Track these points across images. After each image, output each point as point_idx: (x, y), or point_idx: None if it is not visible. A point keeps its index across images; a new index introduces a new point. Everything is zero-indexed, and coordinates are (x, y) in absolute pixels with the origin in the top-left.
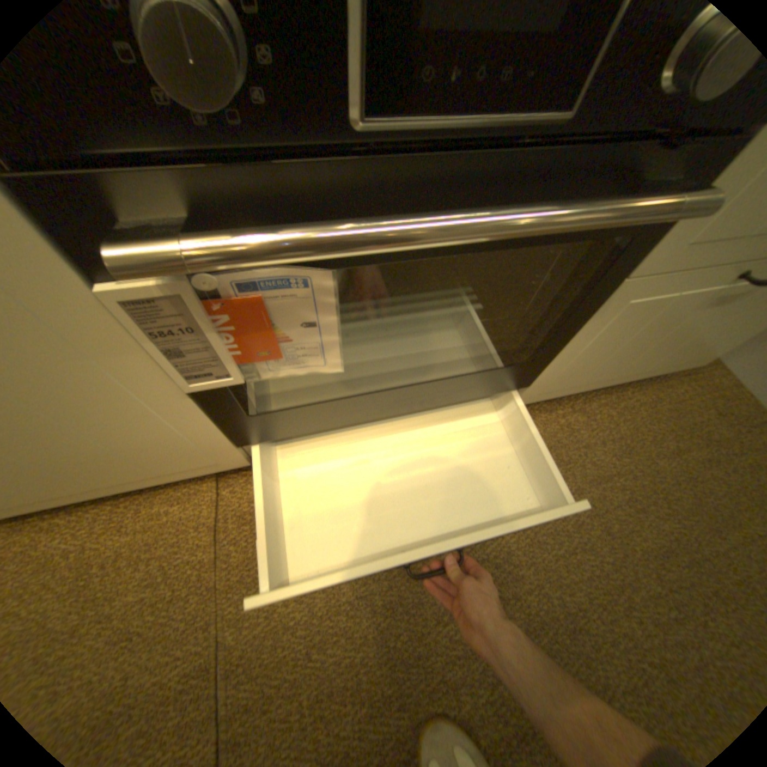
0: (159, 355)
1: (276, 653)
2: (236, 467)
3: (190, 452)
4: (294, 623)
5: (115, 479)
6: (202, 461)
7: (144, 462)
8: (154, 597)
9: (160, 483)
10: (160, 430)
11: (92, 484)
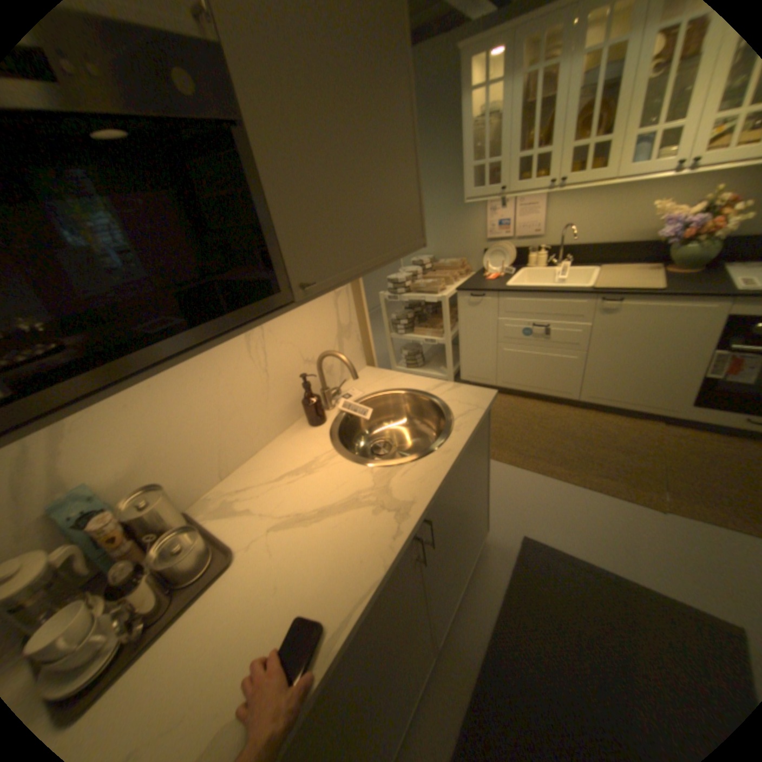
0: (709, 368)
1: (689, 465)
2: (682, 419)
3: (681, 402)
4: (697, 463)
5: (650, 404)
6: (678, 408)
7: (666, 400)
8: (644, 439)
9: (654, 414)
10: (685, 389)
11: (643, 403)
